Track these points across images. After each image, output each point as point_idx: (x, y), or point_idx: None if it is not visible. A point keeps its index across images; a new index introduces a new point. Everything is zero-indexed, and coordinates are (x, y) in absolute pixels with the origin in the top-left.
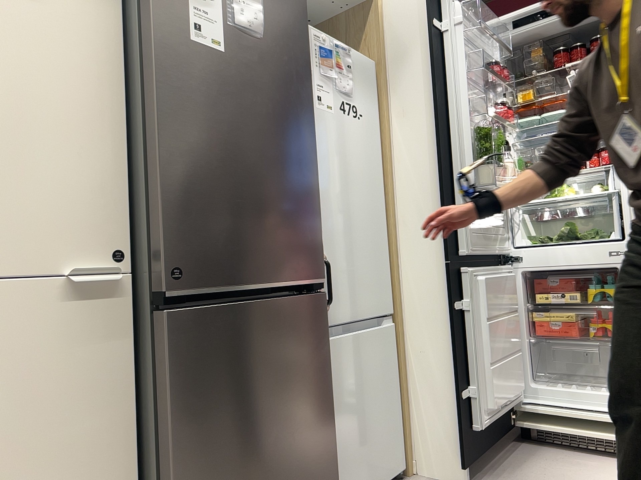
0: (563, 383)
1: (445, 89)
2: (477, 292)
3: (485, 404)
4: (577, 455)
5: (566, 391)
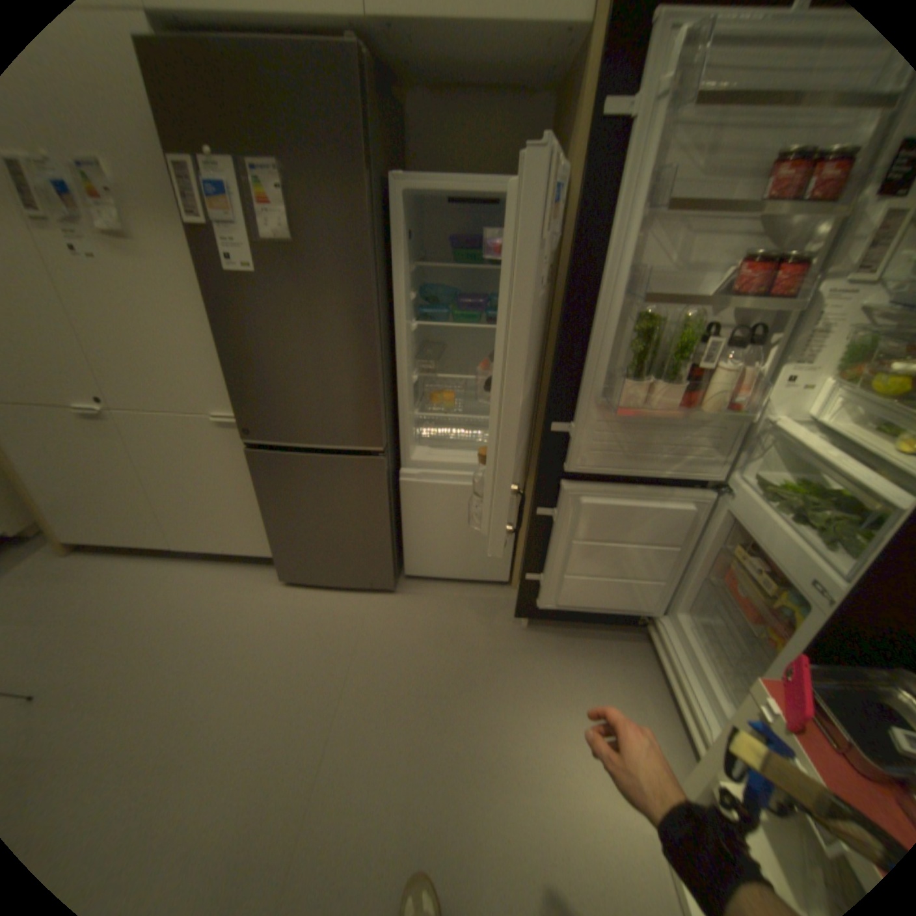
0: (719, 642)
1: (605, 242)
2: (573, 509)
3: (553, 594)
4: (658, 696)
5: (695, 650)
